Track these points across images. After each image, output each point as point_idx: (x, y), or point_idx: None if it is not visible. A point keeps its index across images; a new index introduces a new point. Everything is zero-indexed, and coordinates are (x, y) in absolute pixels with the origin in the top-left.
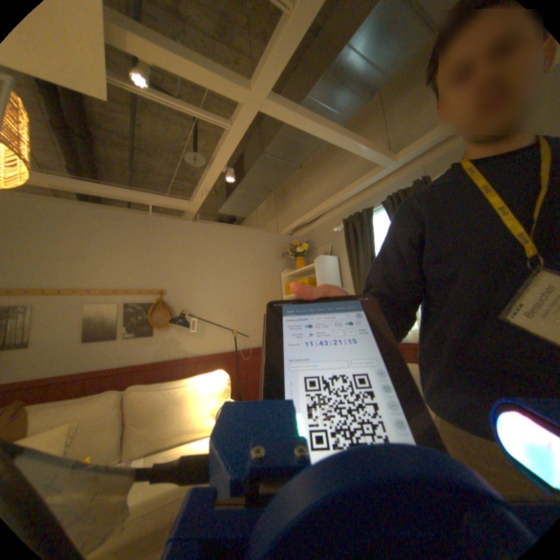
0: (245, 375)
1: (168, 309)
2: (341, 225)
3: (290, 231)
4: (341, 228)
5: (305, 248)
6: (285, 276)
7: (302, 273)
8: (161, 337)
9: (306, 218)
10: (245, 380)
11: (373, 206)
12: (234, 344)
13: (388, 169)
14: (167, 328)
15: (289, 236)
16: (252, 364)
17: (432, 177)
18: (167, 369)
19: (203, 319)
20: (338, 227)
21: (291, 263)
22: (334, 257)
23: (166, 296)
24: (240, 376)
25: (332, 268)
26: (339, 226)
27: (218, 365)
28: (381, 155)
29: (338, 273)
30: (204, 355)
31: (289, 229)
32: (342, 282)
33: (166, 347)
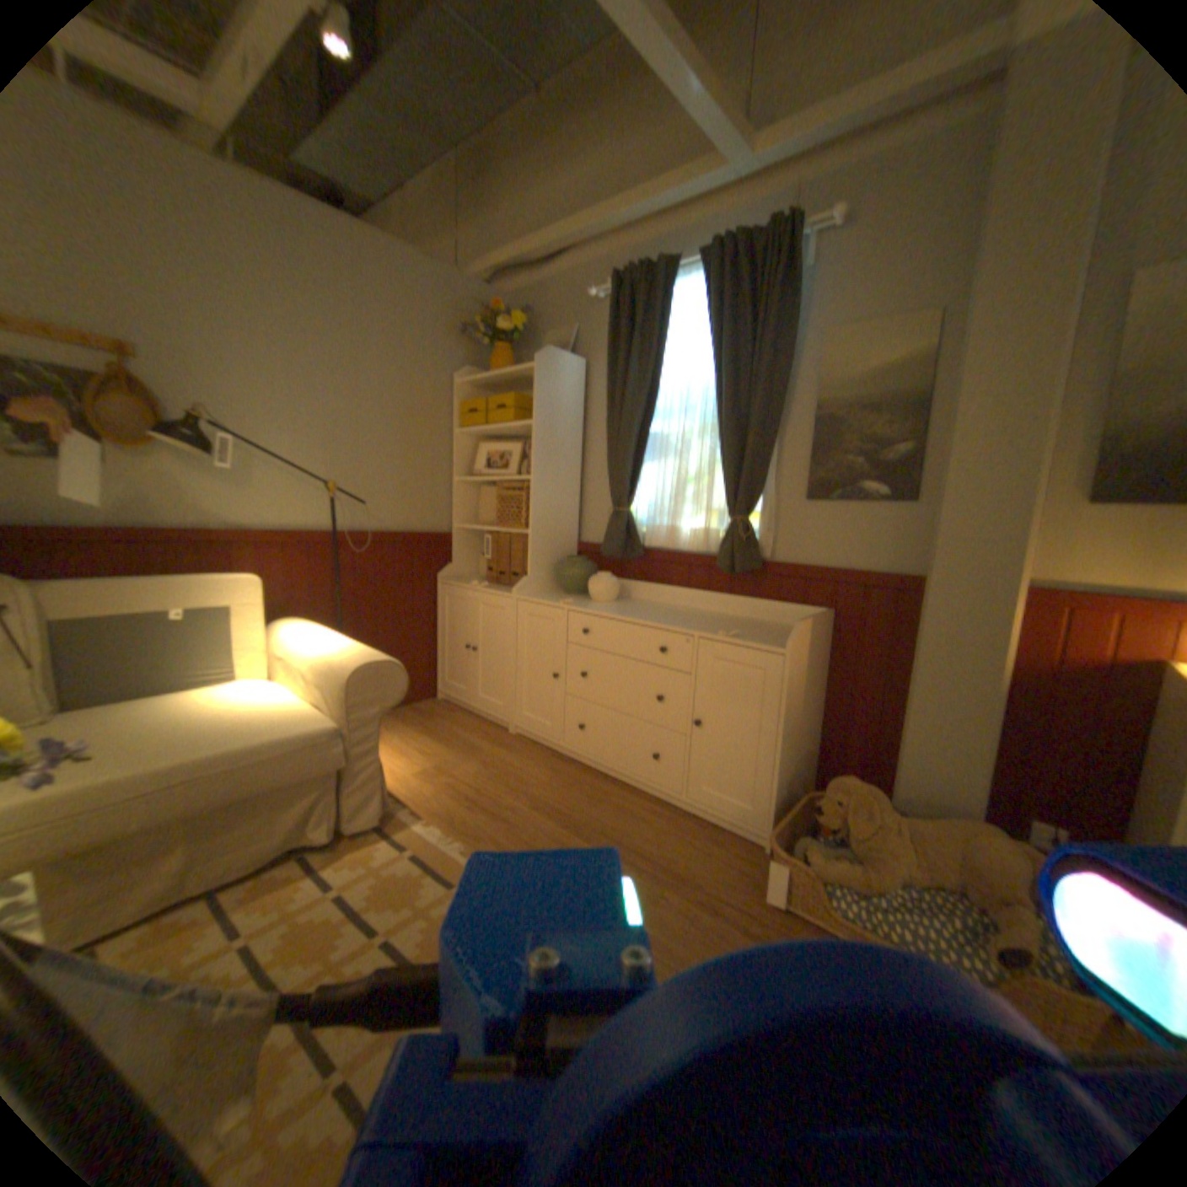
0: (350, 584)
1: (143, 399)
2: (607, 286)
3: (487, 273)
4: (606, 292)
5: (516, 322)
6: (463, 384)
7: (503, 384)
8: (125, 469)
9: (529, 245)
10: (350, 593)
11: (681, 254)
12: (328, 515)
13: (730, 169)
14: (142, 449)
15: (482, 285)
16: (369, 564)
17: (807, 215)
18: (148, 547)
19: (248, 443)
20: (599, 288)
21: (480, 354)
22: (577, 359)
23: (134, 363)
24: (341, 584)
25: (569, 384)
26: (602, 285)
27: (286, 556)
28: (725, 122)
29: (581, 398)
30: (250, 529)
31: (486, 265)
32: (585, 419)
33: (144, 496)
